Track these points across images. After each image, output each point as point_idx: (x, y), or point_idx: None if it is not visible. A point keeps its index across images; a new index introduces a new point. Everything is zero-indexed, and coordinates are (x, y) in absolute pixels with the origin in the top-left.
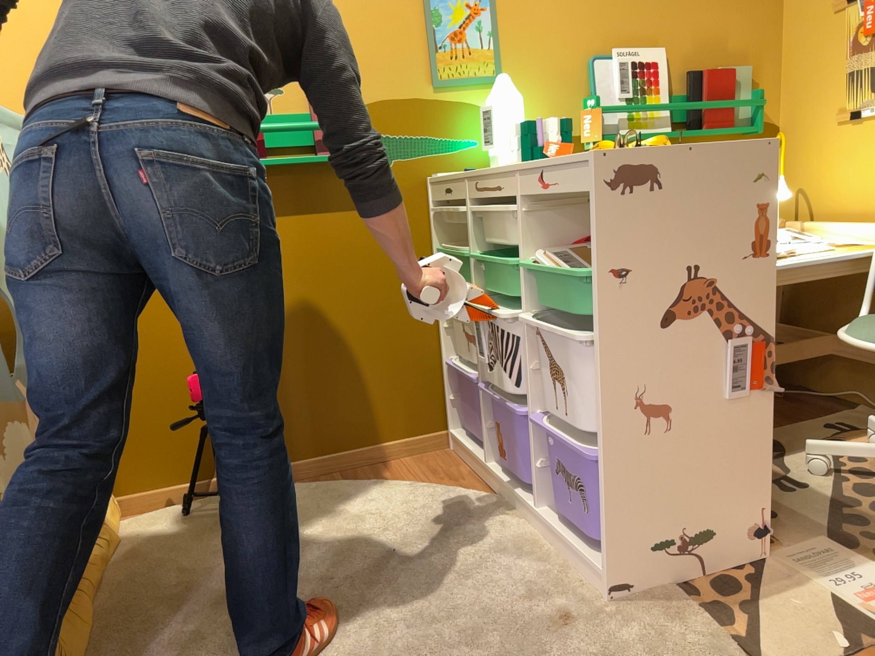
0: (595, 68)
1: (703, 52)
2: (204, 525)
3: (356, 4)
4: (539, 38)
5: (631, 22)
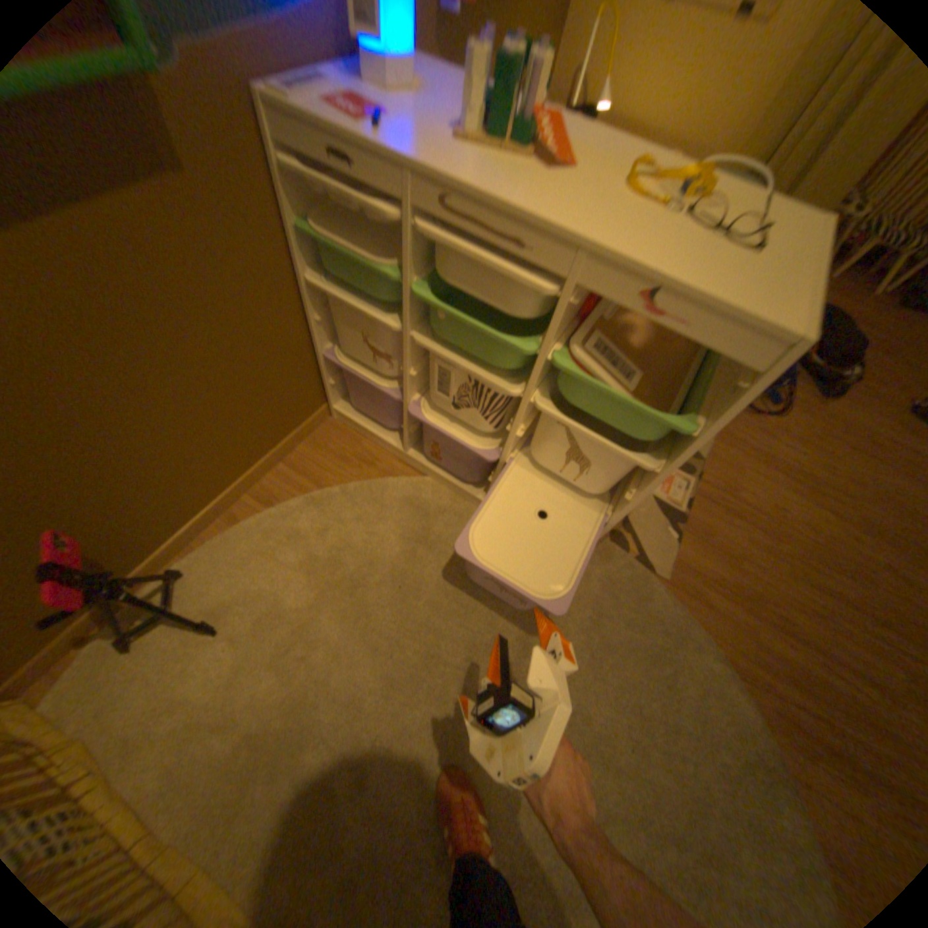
0: None
1: None
2: (173, 652)
3: None
4: None
5: None
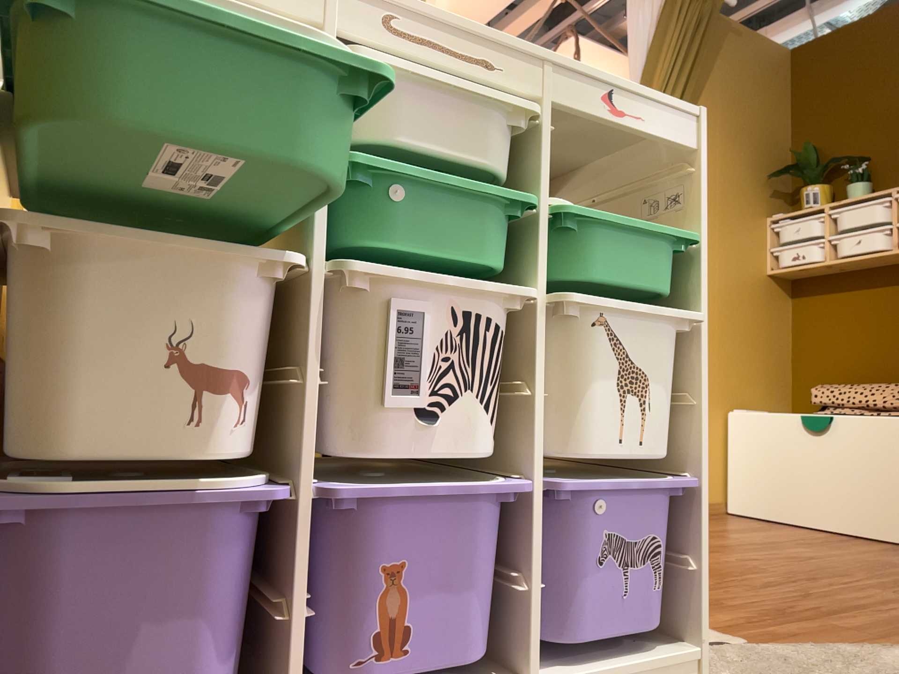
0: None
1: None
2: None
3: None
4: None
5: None
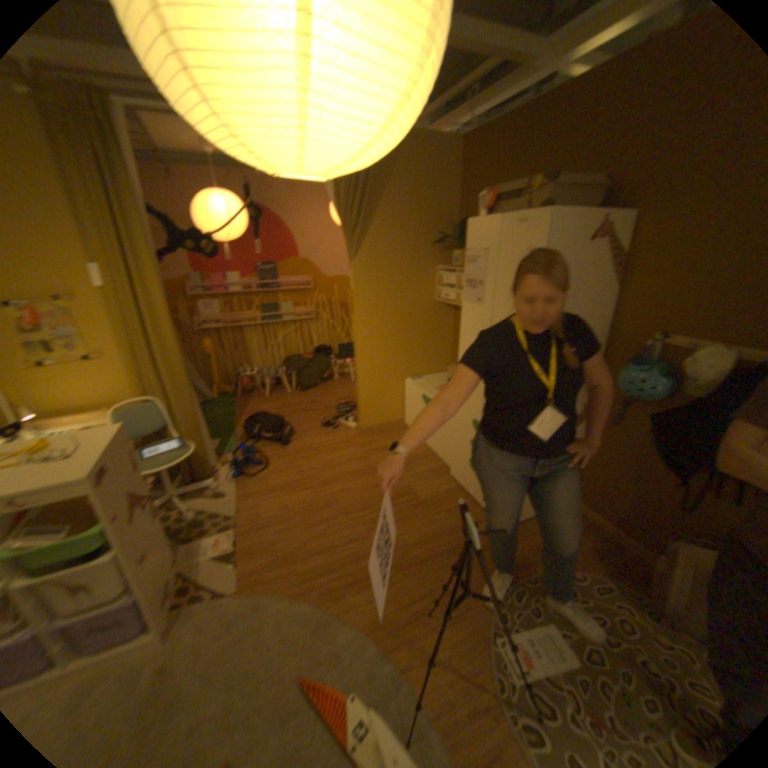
0: None
1: None
2: None
3: None
4: None
5: None
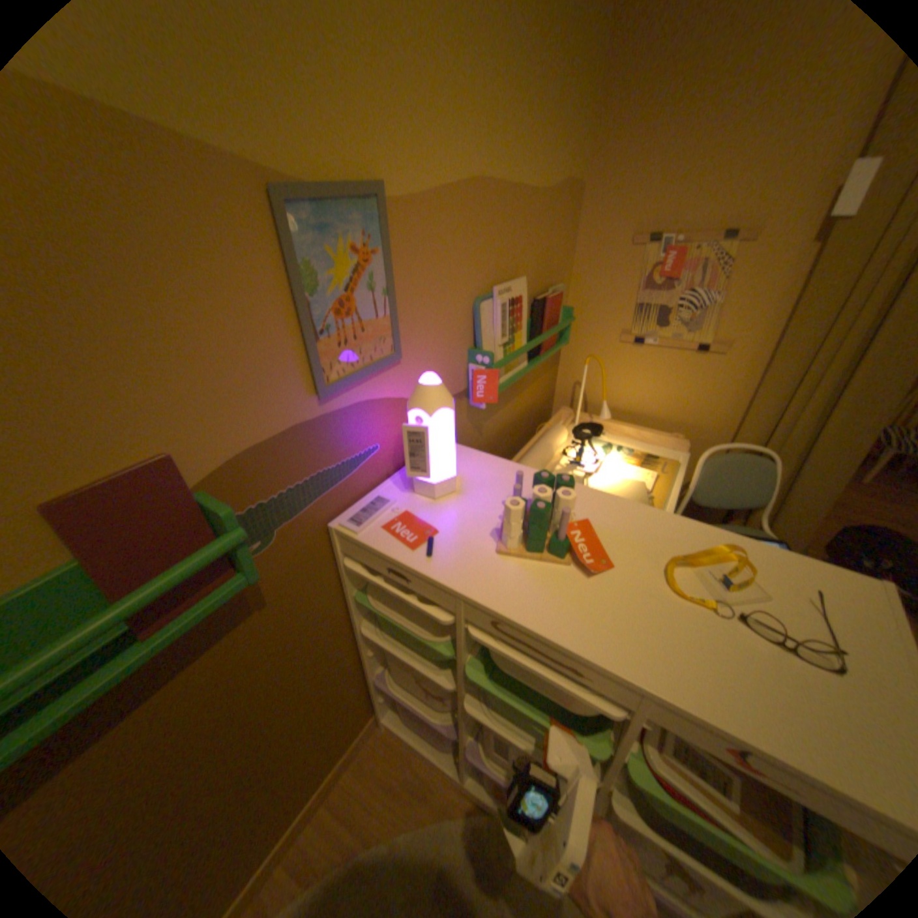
0: (482, 312)
1: (542, 271)
2: None
3: (122, 267)
4: (435, 283)
5: (505, 247)
